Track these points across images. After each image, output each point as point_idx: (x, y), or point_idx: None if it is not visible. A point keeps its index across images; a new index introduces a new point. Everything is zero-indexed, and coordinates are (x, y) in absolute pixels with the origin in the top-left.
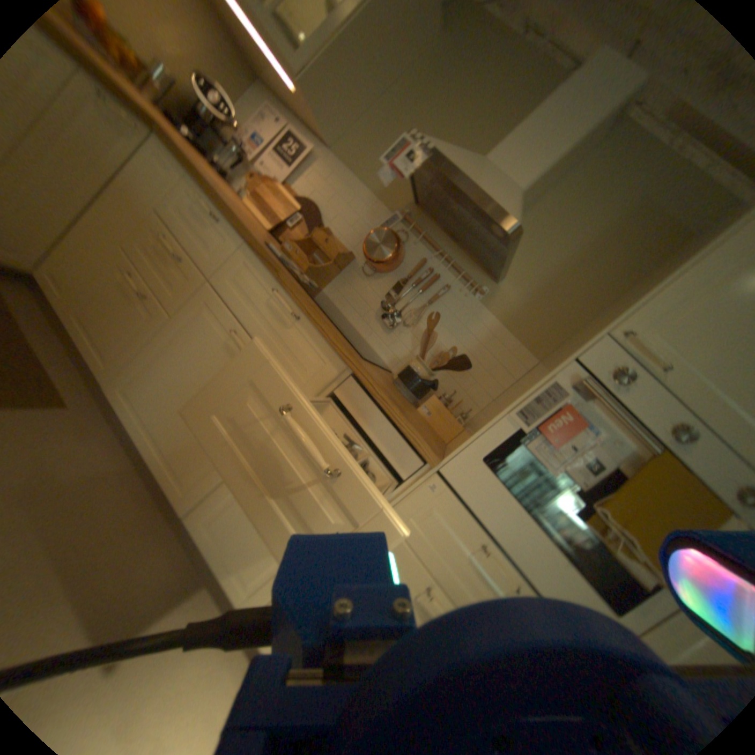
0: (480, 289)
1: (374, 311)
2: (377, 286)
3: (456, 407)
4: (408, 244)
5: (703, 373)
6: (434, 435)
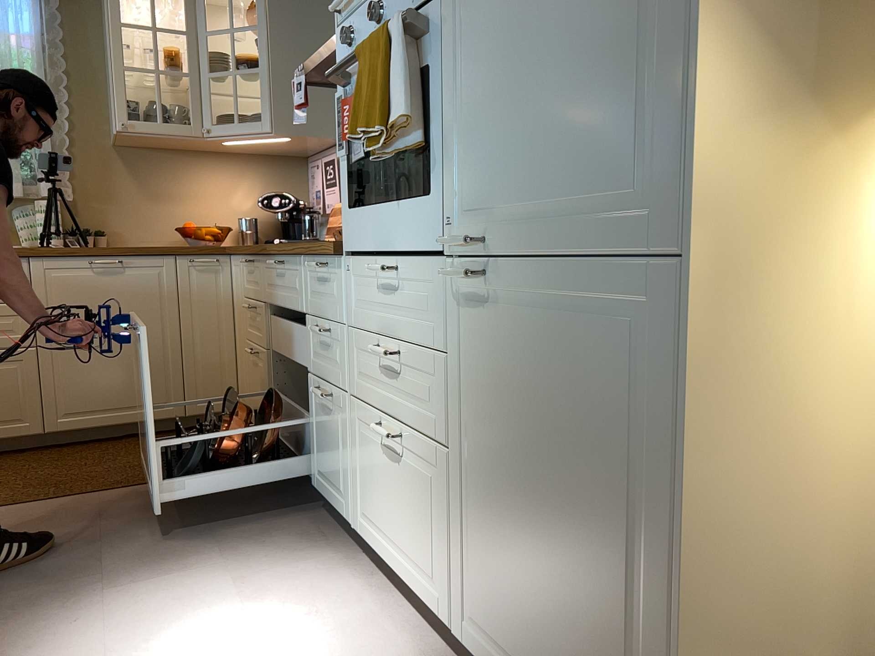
0: None
1: None
2: None
3: None
4: None
5: None
6: None
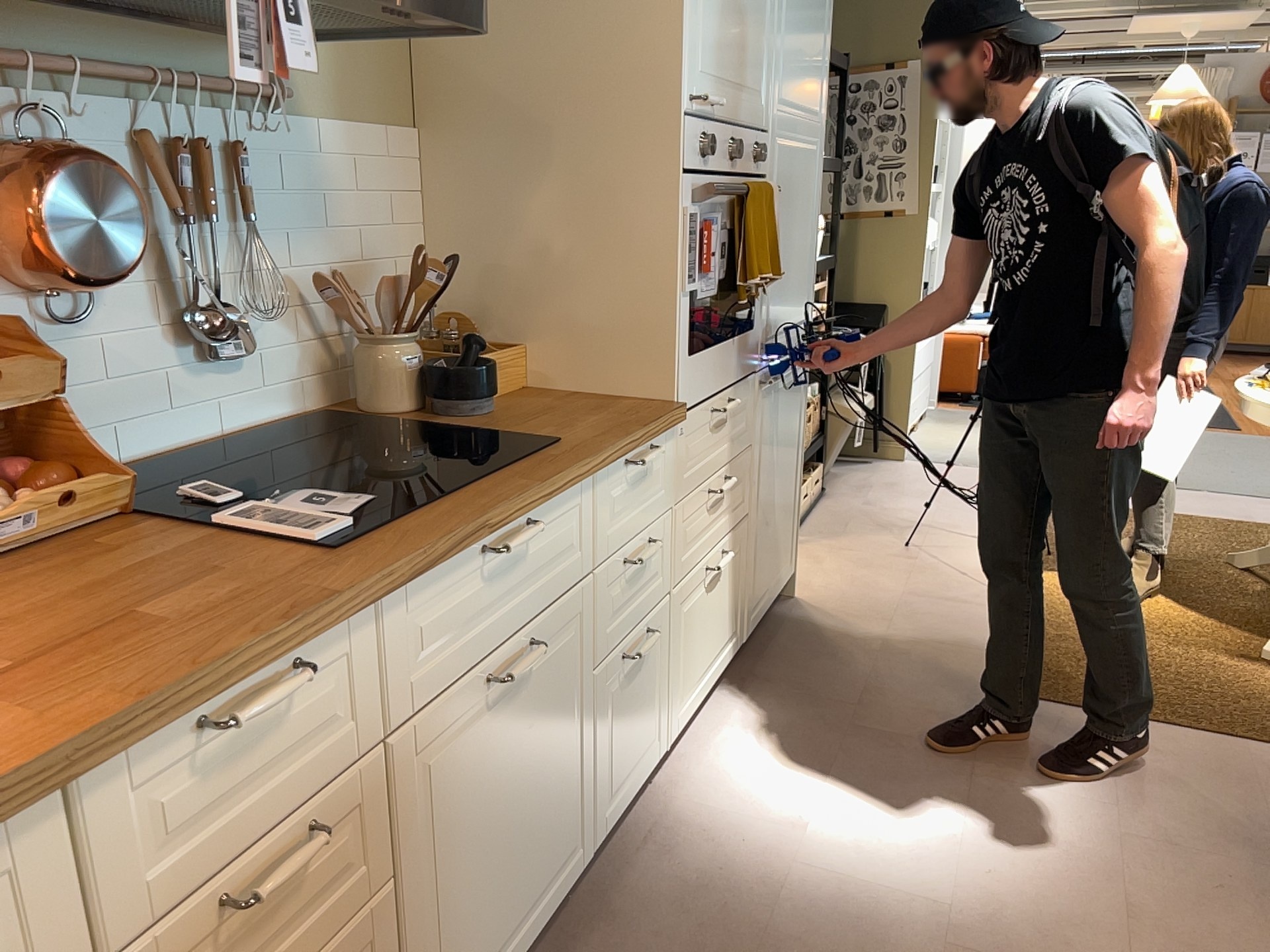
0: (283, 94)
1: (179, 362)
2: (125, 308)
3: (476, 329)
4: (70, 134)
5: (721, 85)
6: (527, 394)
